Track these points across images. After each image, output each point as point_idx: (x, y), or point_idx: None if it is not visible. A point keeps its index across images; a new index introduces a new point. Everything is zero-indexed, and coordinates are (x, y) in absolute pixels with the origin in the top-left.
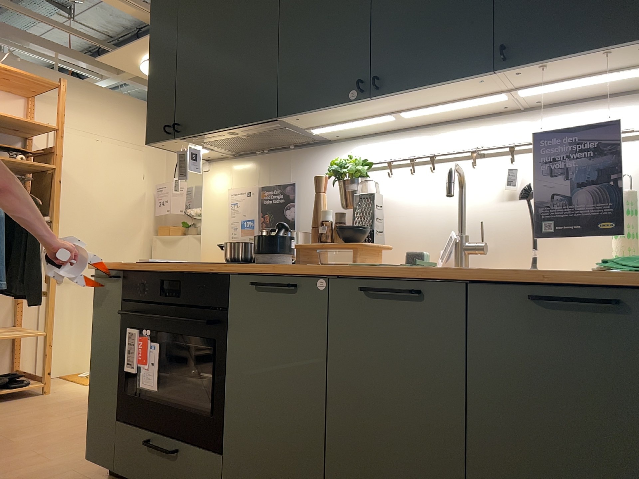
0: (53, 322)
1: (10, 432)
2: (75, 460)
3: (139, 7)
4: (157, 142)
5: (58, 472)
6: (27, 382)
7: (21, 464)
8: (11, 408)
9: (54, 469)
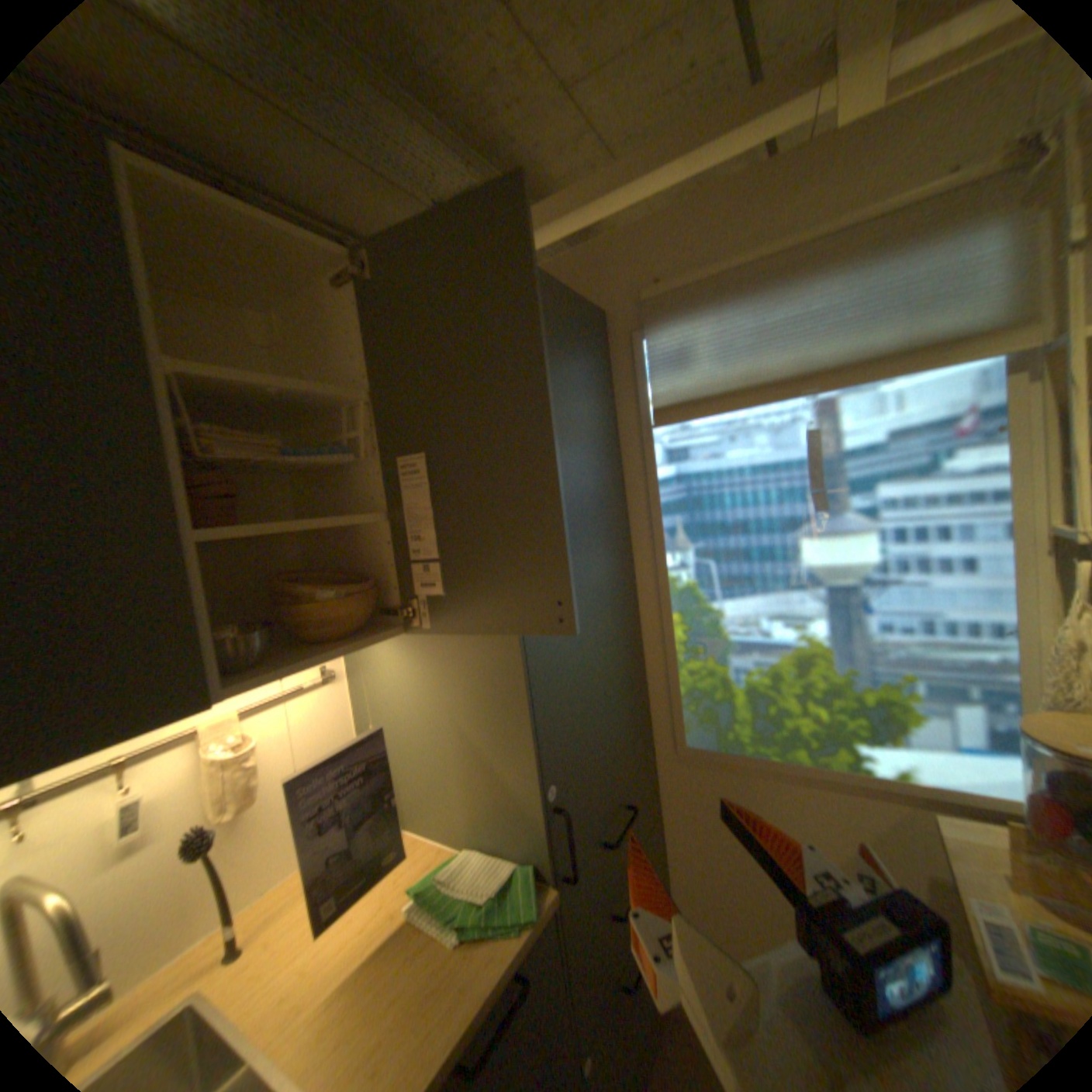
0: None
1: None
2: None
3: None
4: None
5: None
6: None
7: None
8: None
9: None
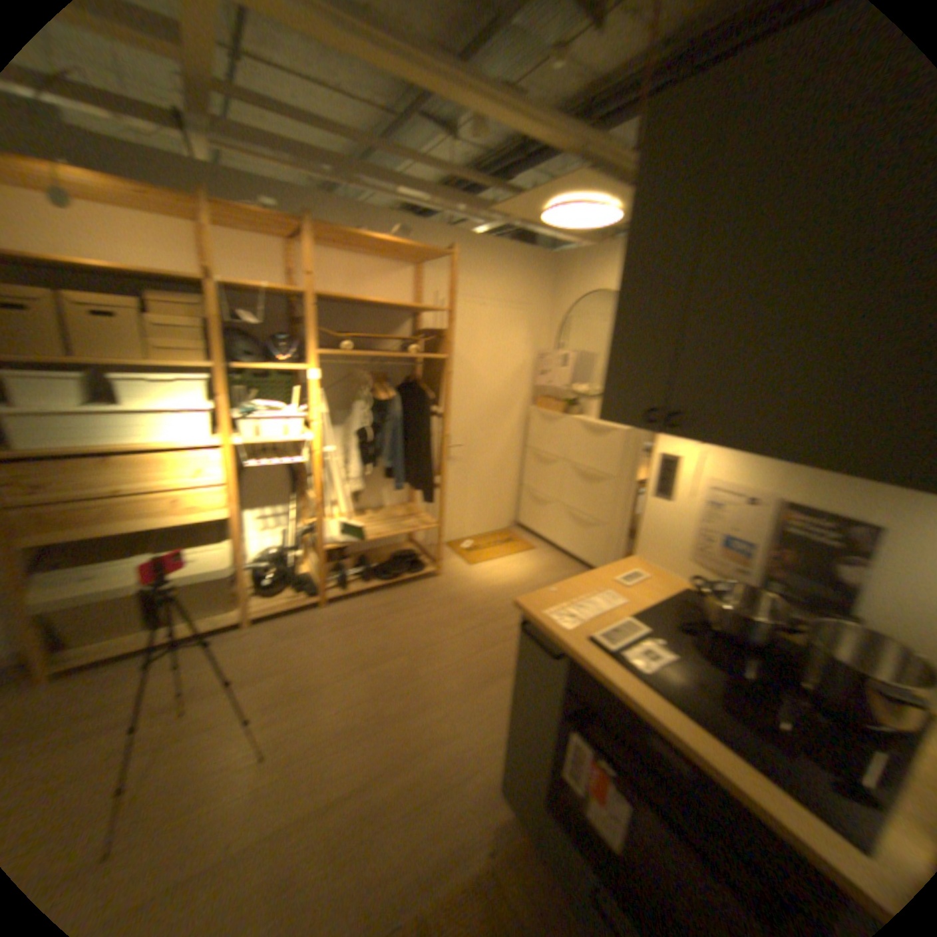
0: (442, 516)
1: (415, 655)
2: (480, 741)
3: (558, 126)
4: (616, 420)
5: (468, 769)
6: (422, 567)
7: (431, 734)
8: (411, 601)
9: (463, 758)
